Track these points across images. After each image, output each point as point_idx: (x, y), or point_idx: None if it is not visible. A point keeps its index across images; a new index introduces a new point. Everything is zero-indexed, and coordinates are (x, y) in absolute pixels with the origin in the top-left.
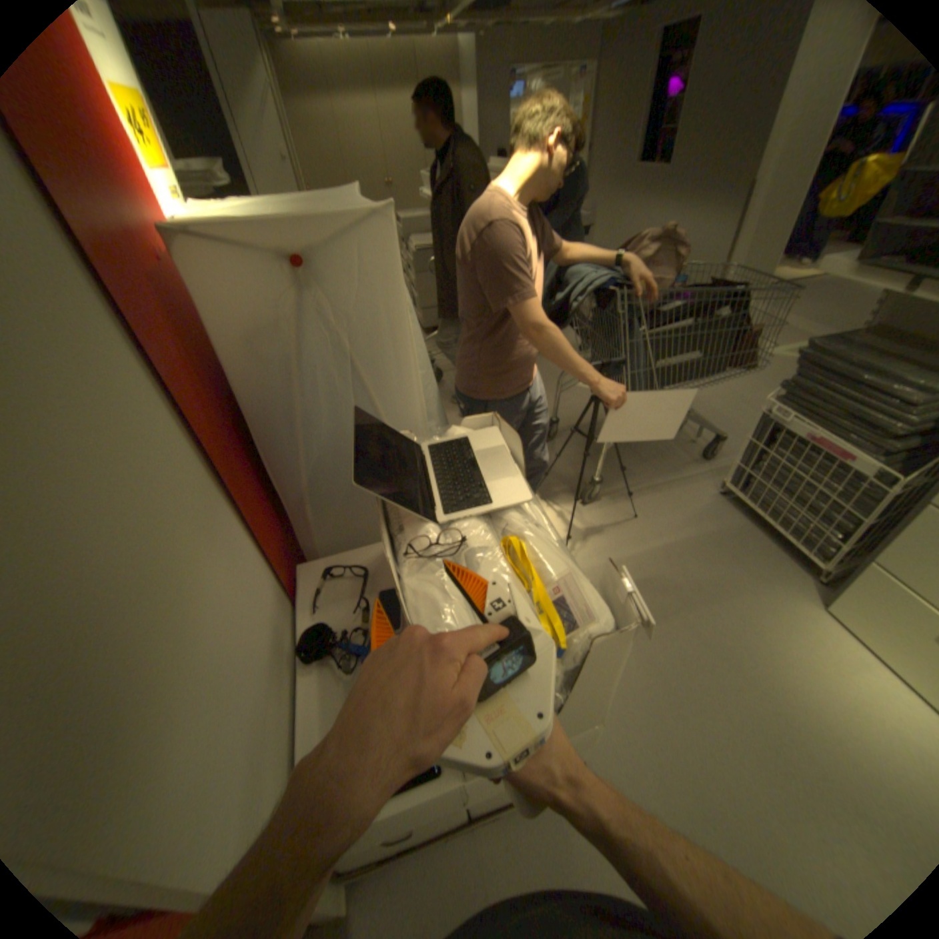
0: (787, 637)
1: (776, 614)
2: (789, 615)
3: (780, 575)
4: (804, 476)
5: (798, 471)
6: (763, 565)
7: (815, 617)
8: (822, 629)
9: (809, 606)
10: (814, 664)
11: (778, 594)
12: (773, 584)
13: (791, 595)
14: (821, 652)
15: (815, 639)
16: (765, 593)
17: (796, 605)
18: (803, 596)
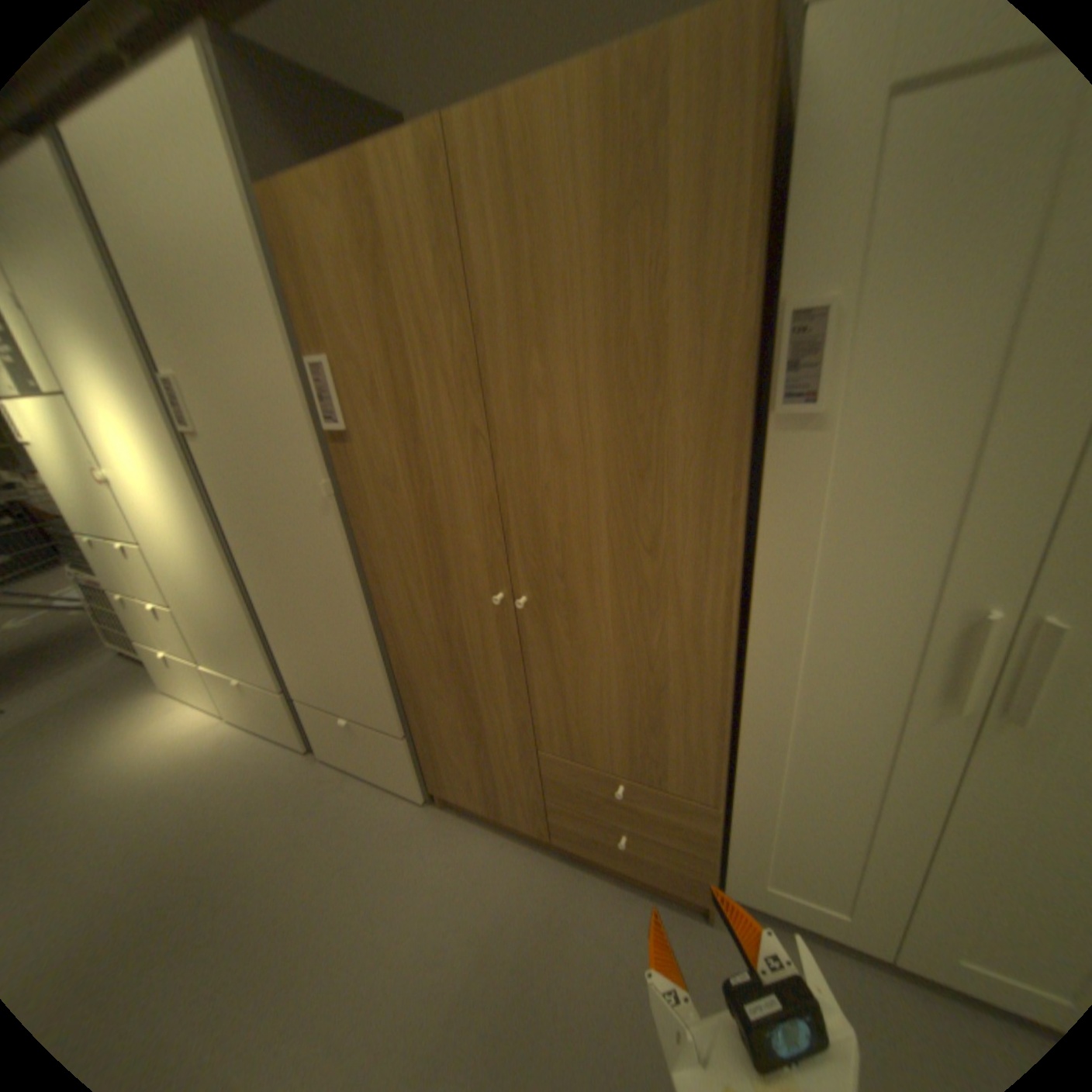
0: (111, 726)
1: (111, 716)
2: (123, 710)
3: (135, 687)
4: (106, 610)
5: (104, 609)
6: (124, 687)
7: (147, 700)
8: (147, 705)
9: (147, 696)
10: (123, 731)
11: (123, 701)
12: (124, 696)
13: (135, 696)
14: (136, 720)
15: (136, 715)
16: (112, 706)
17: (135, 701)
18: (147, 691)
